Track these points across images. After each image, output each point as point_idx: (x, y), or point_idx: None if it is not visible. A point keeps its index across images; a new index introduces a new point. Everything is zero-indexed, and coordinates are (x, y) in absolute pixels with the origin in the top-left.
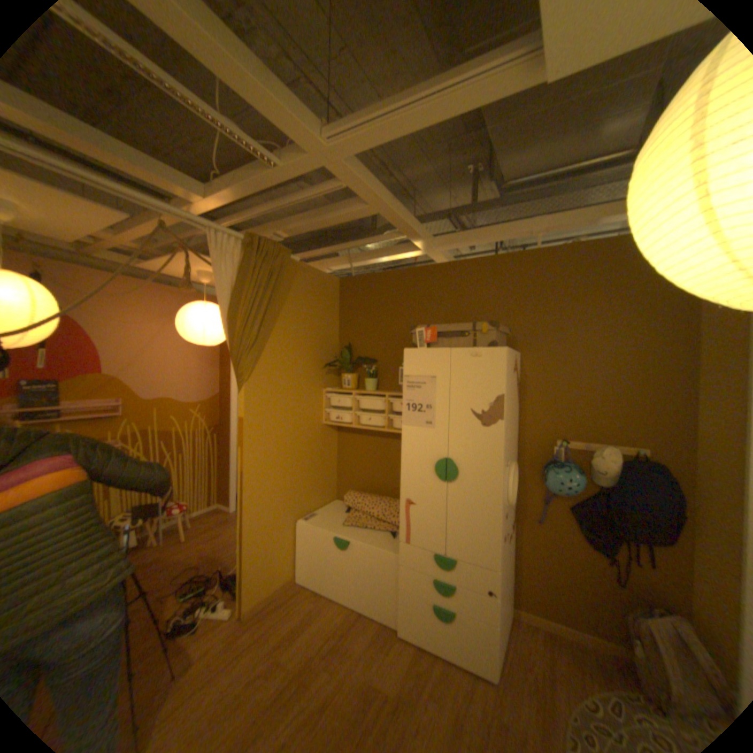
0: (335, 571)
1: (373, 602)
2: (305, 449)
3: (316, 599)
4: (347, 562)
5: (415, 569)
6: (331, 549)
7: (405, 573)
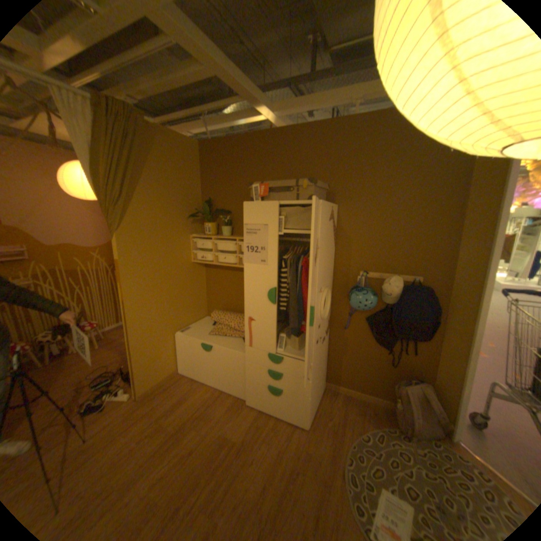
0: (204, 365)
1: (230, 384)
2: (178, 282)
3: (192, 383)
4: (211, 359)
5: (256, 363)
6: (200, 351)
7: (249, 366)
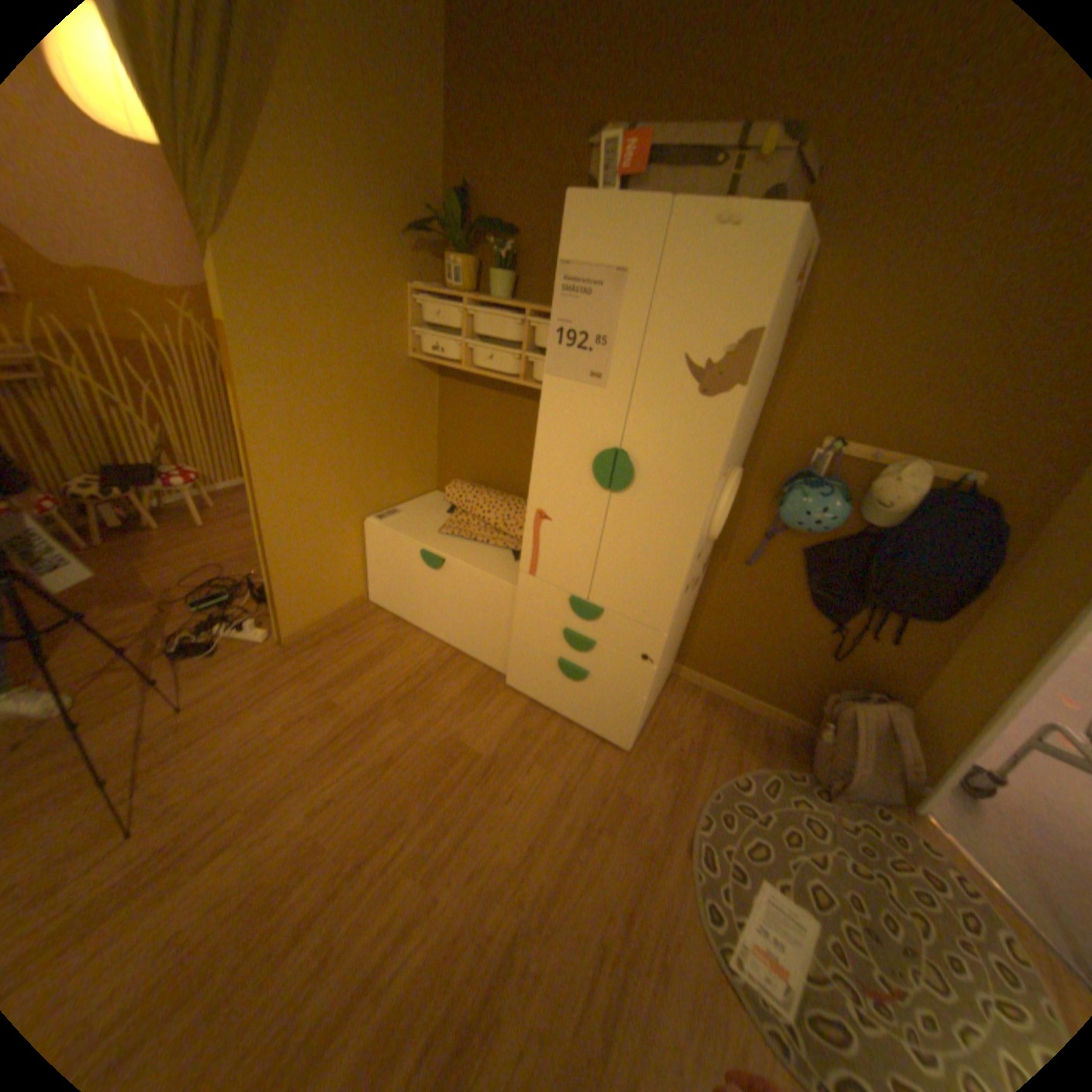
0: (424, 594)
1: (476, 639)
2: (374, 402)
3: (397, 625)
4: (441, 585)
5: (539, 610)
6: (418, 565)
7: (524, 613)
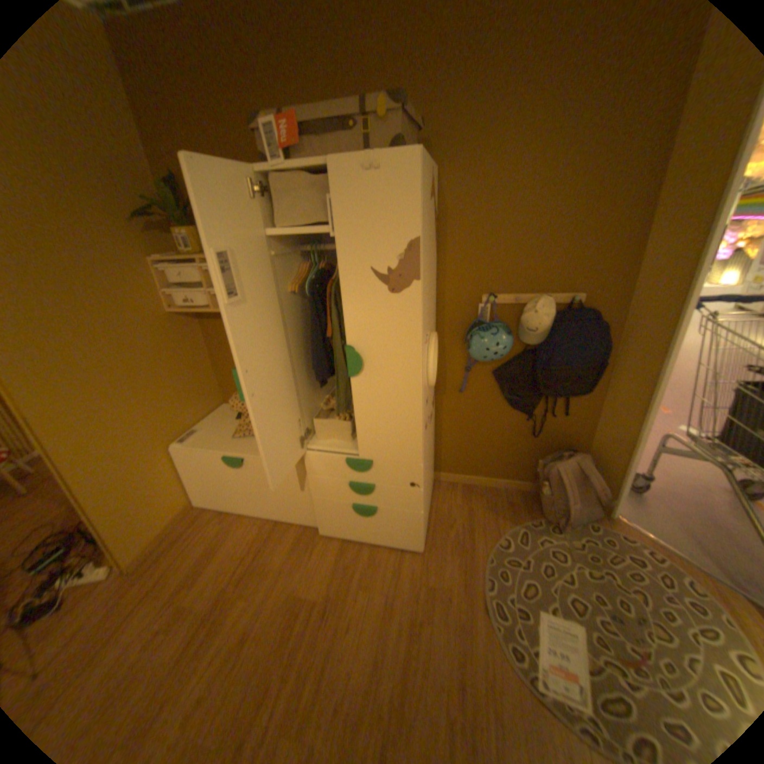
0: (235, 489)
1: (287, 509)
2: (146, 356)
3: (222, 519)
4: (247, 479)
5: (327, 475)
6: (223, 469)
7: (316, 481)
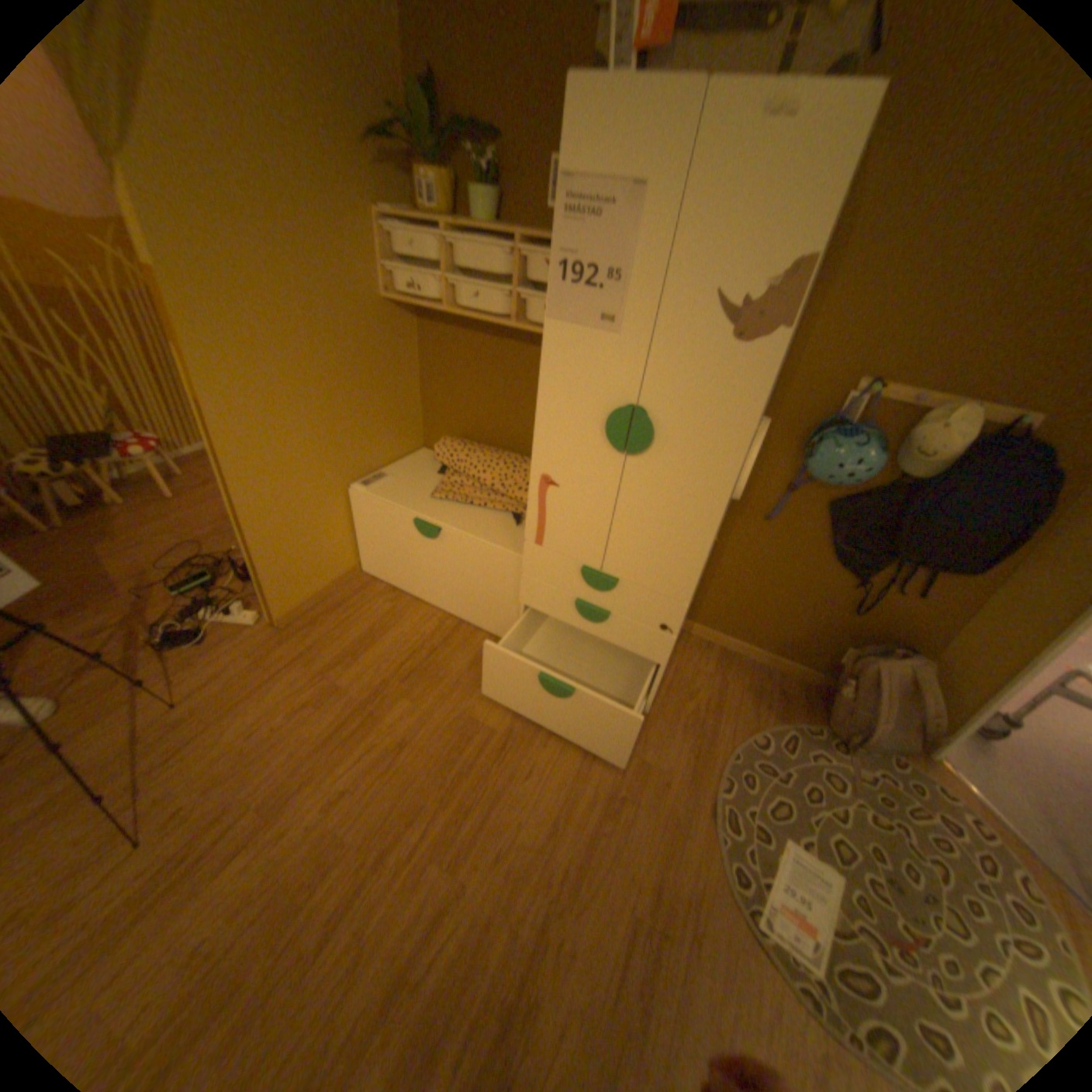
0: (421, 565)
1: (480, 609)
2: (346, 355)
3: (395, 597)
4: (439, 555)
5: (548, 581)
6: (412, 535)
7: (531, 585)
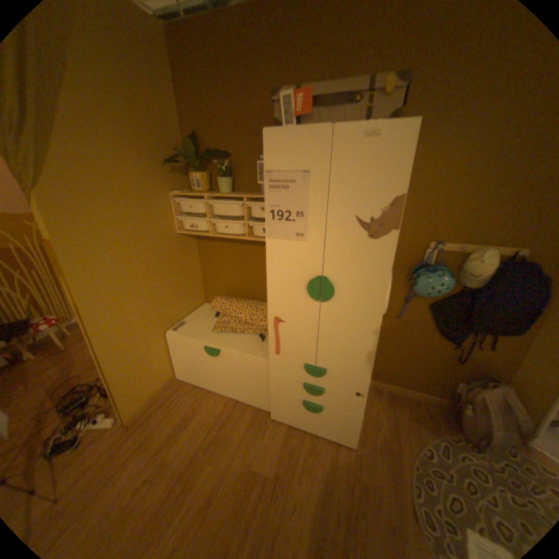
0: (210, 371)
1: (247, 393)
2: (160, 263)
3: (197, 392)
4: (220, 365)
5: (286, 374)
6: (204, 355)
7: (276, 377)
